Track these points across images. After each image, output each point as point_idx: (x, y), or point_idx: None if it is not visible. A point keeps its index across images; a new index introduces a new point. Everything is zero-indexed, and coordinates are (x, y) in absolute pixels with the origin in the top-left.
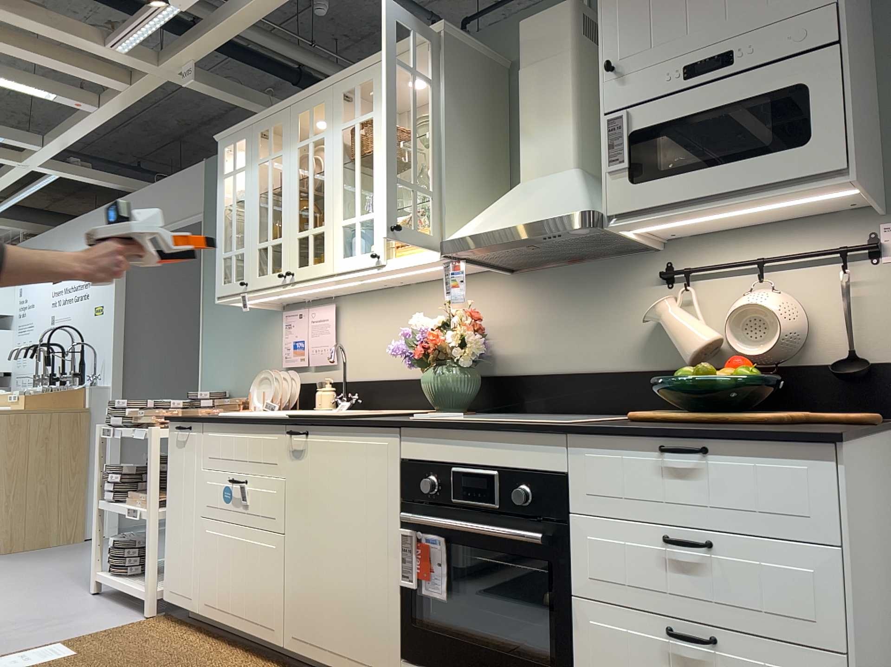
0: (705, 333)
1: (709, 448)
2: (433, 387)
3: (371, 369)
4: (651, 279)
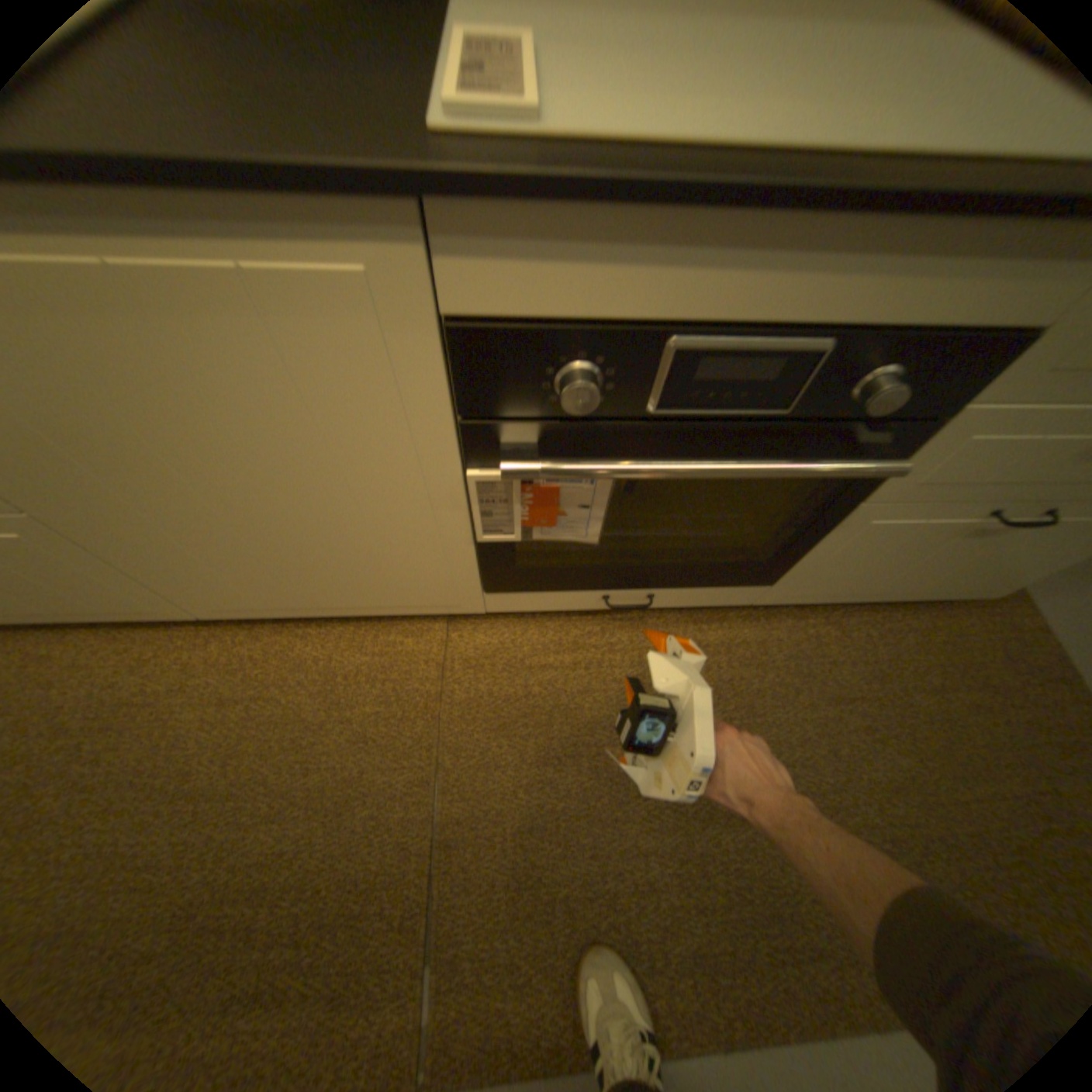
0: None
1: None
2: None
3: None
4: None
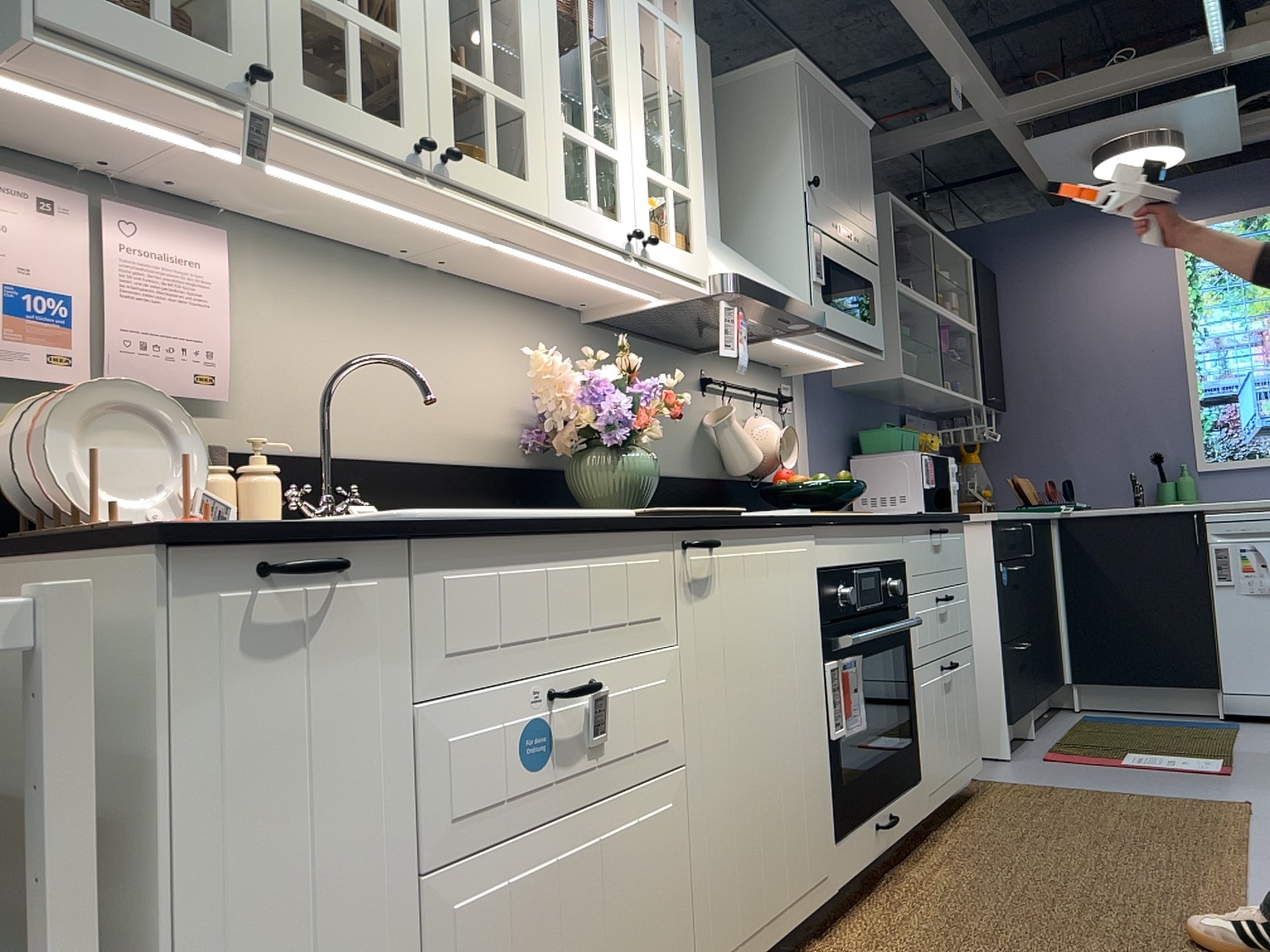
0: (762, 447)
1: (943, 528)
2: (636, 478)
3: (335, 430)
4: (696, 382)
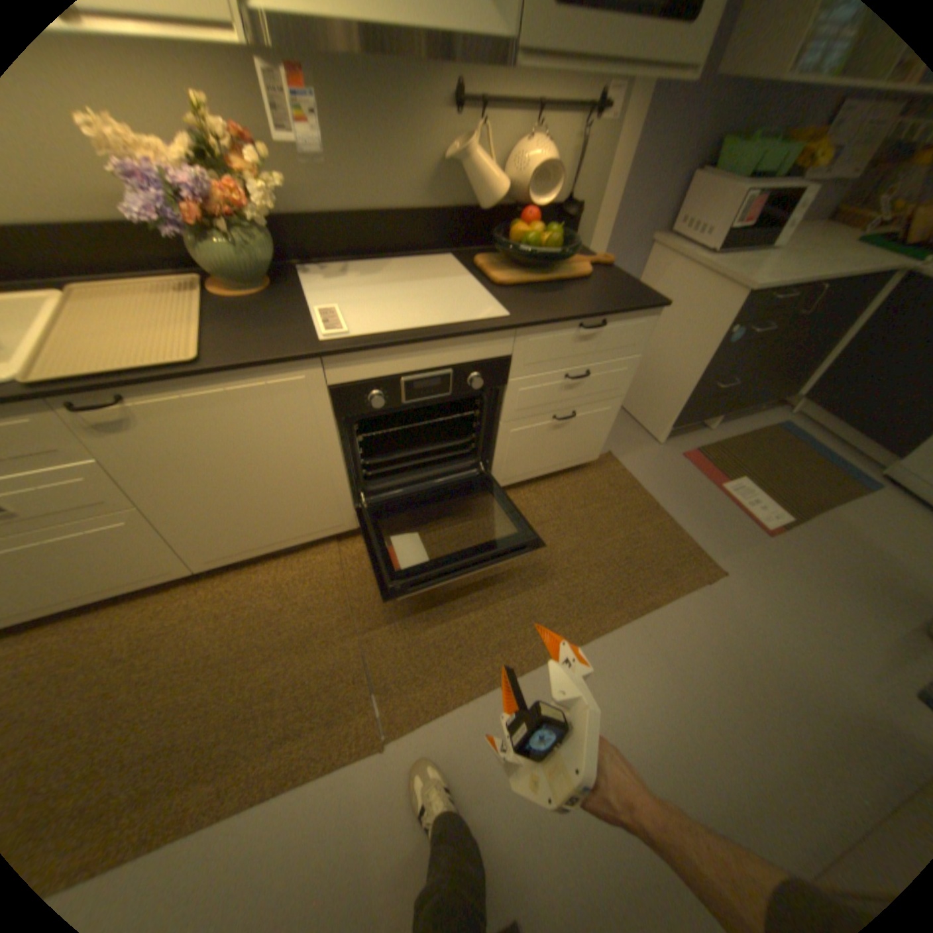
0: (506, 180)
1: (607, 319)
2: (226, 260)
3: None
4: (442, 97)
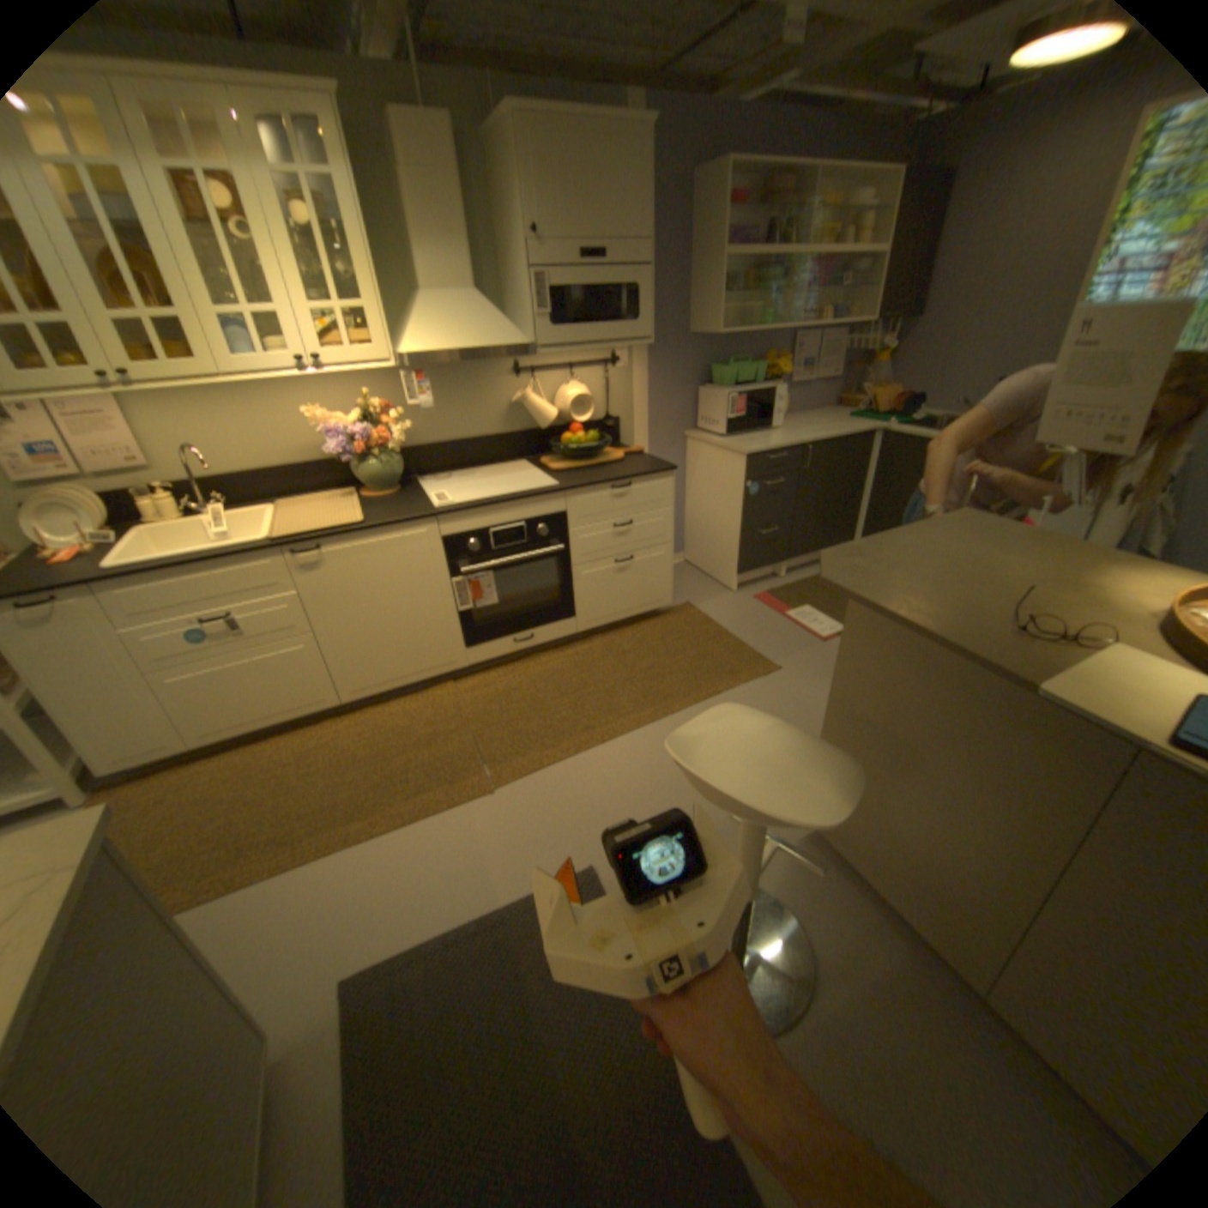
0: (554, 411)
1: (631, 483)
2: (377, 474)
3: (216, 463)
4: (506, 372)
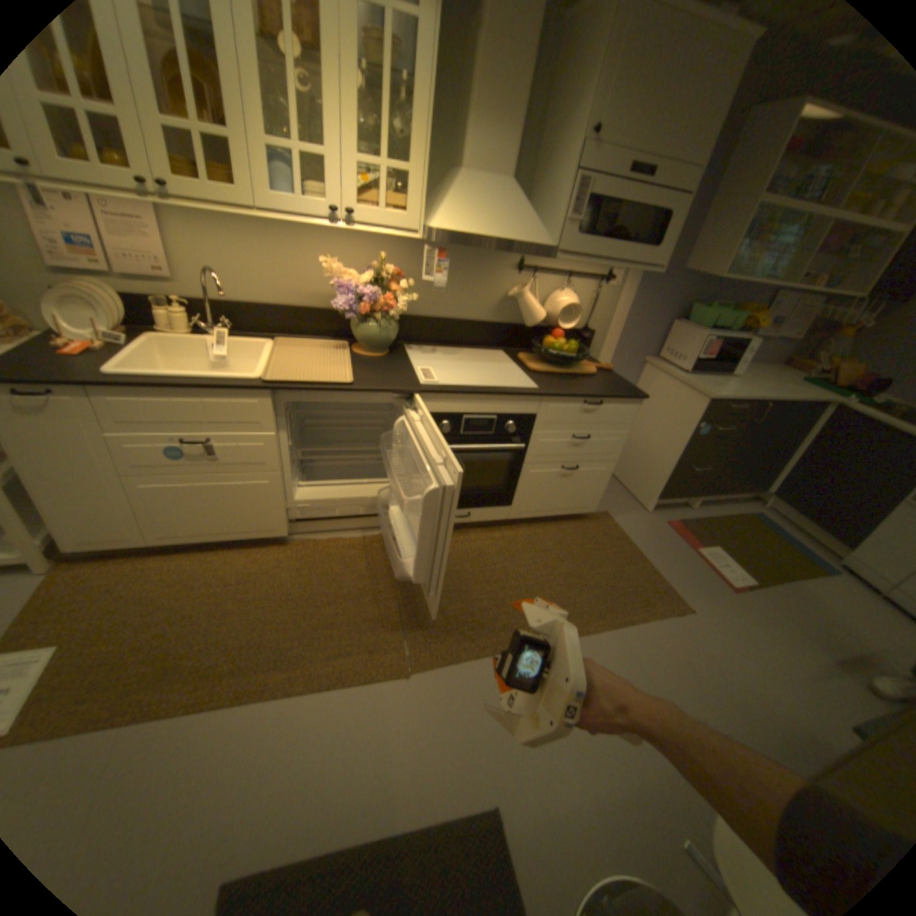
0: (544, 313)
1: (603, 401)
2: (373, 336)
3: (232, 289)
4: (511, 266)
